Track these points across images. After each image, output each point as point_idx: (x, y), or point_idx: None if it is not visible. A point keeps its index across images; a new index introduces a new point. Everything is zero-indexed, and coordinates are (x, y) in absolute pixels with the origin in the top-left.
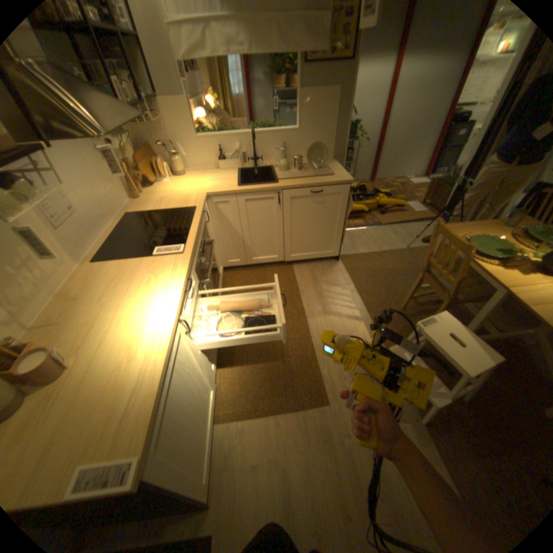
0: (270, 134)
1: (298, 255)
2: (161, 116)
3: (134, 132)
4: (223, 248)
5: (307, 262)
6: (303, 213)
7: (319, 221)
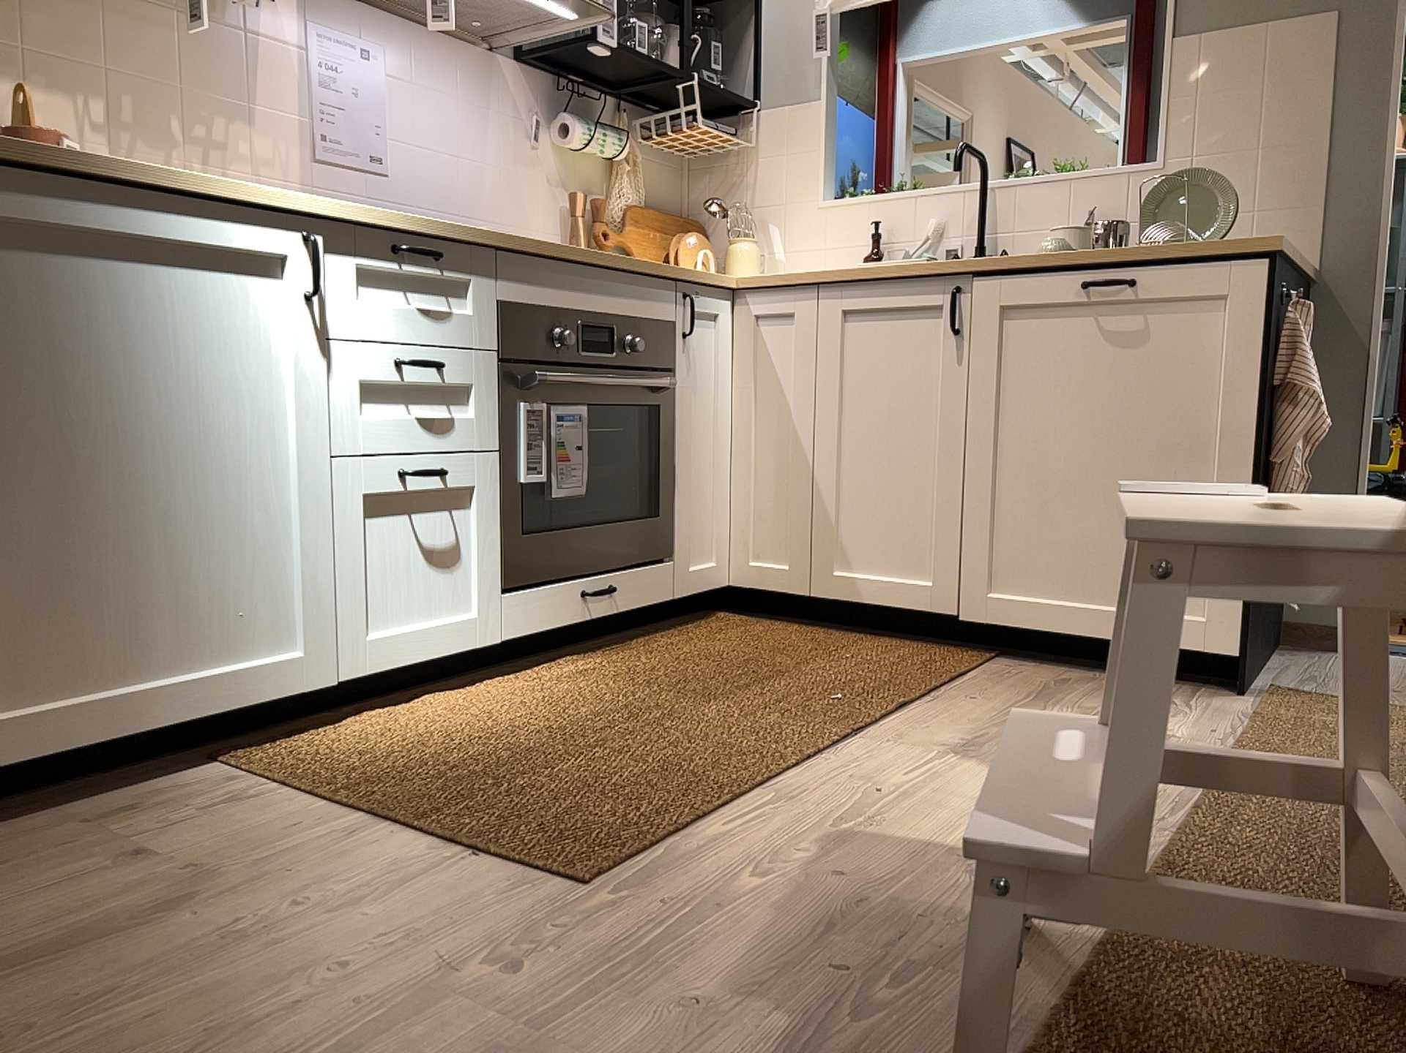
0: (1047, 188)
1: (1025, 598)
2: (756, 156)
3: (683, 196)
4: (747, 496)
5: (1073, 663)
6: (1052, 383)
7: (1126, 430)
